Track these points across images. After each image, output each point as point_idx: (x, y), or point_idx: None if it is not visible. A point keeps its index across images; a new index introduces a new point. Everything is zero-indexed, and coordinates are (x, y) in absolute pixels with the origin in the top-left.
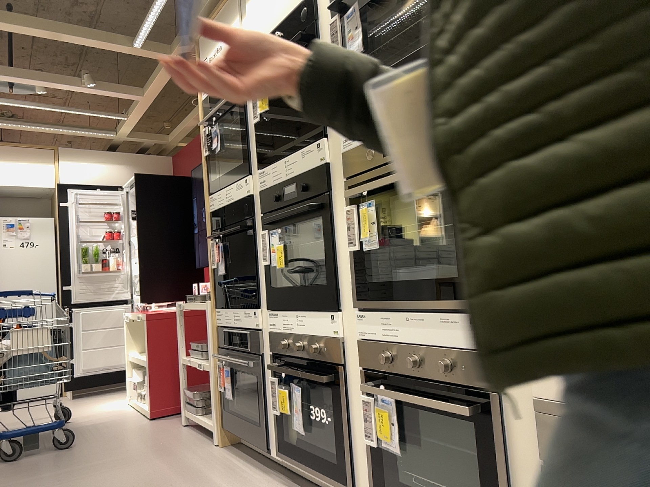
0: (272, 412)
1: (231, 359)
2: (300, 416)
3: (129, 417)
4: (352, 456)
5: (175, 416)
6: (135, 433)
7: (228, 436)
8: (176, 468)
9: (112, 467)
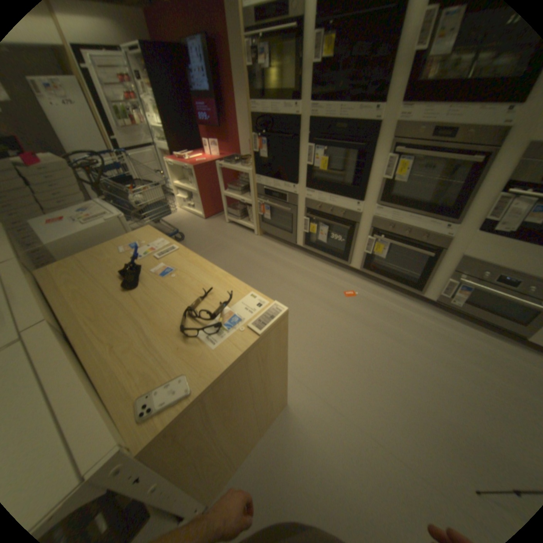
0: (300, 230)
1: (271, 203)
2: (324, 236)
3: (191, 218)
4: (351, 253)
5: (216, 217)
6: (207, 229)
7: (262, 232)
8: (251, 250)
9: (219, 251)
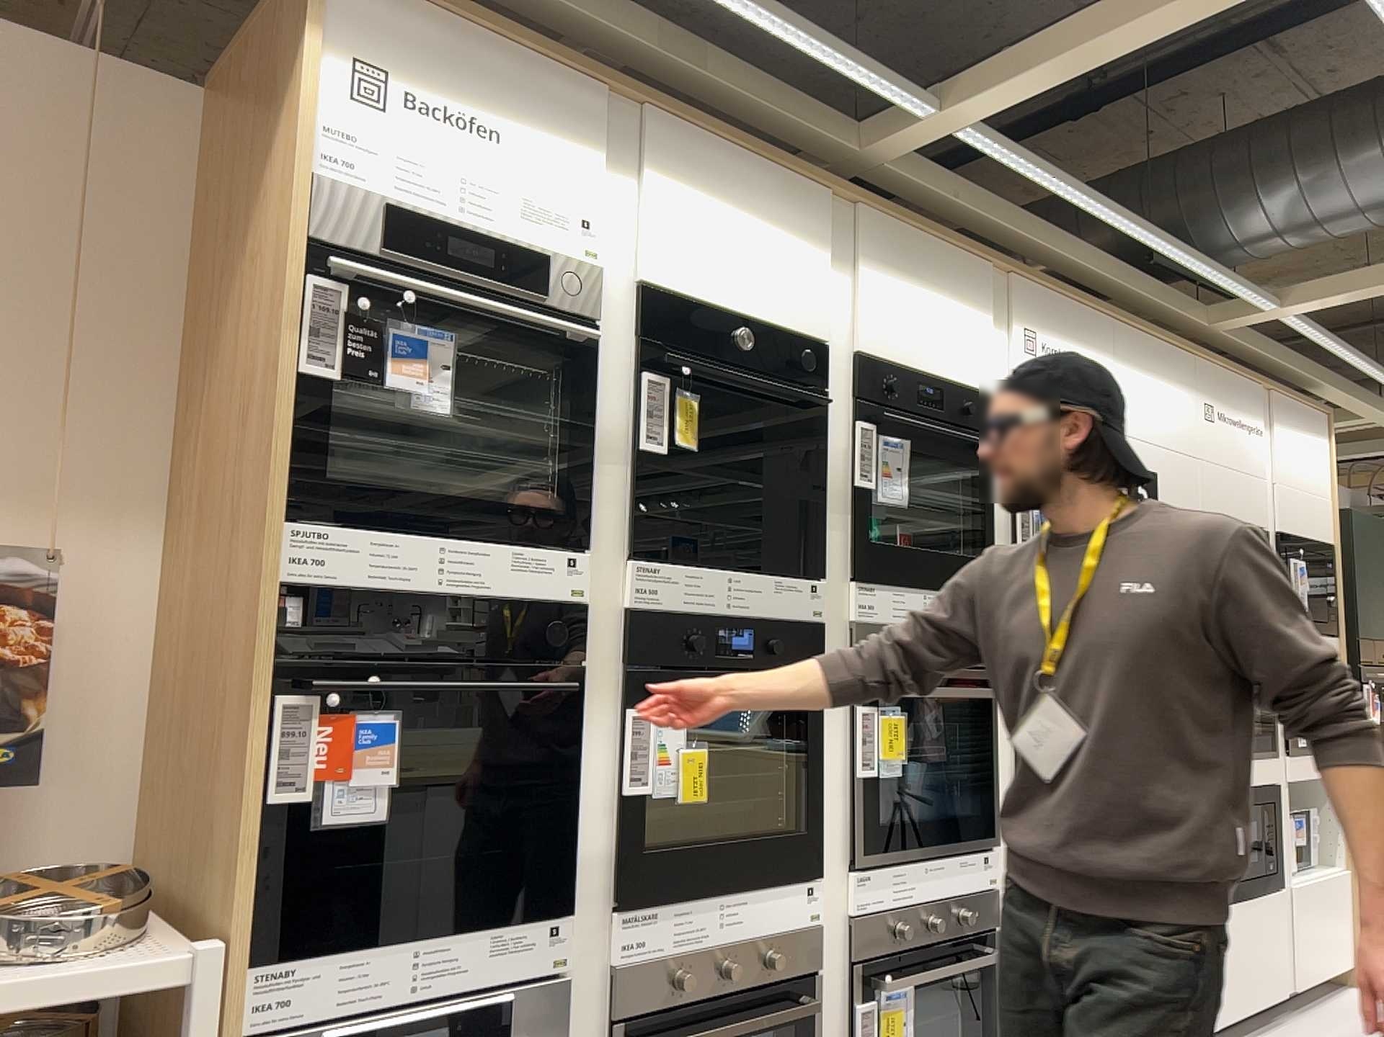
0: None
1: None
2: None
3: None
4: None
5: None
6: None
7: None
8: None
9: None
